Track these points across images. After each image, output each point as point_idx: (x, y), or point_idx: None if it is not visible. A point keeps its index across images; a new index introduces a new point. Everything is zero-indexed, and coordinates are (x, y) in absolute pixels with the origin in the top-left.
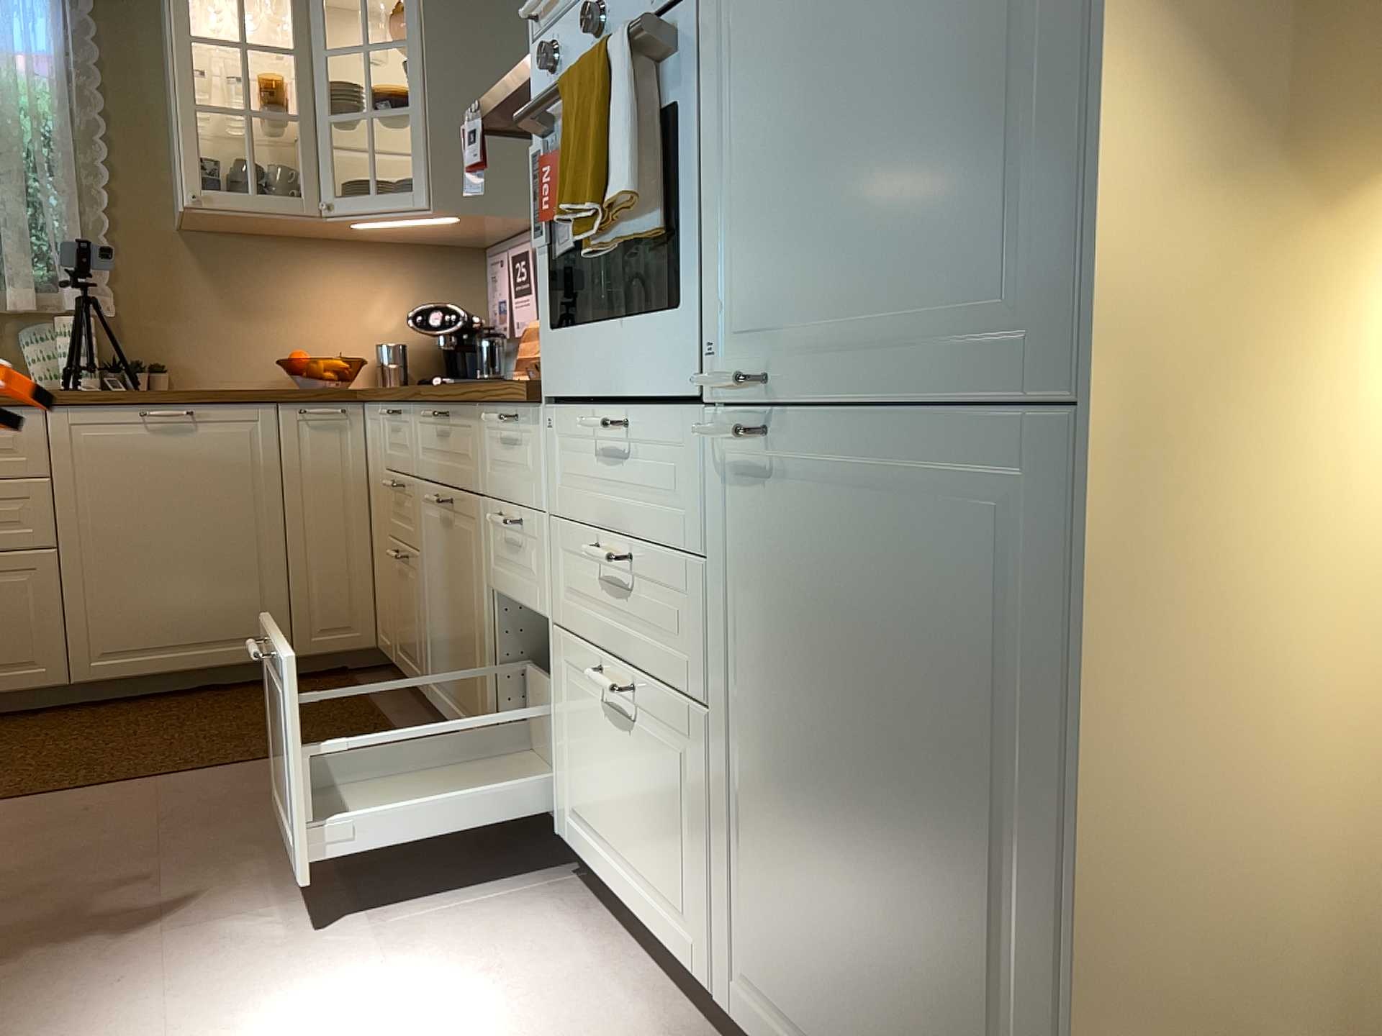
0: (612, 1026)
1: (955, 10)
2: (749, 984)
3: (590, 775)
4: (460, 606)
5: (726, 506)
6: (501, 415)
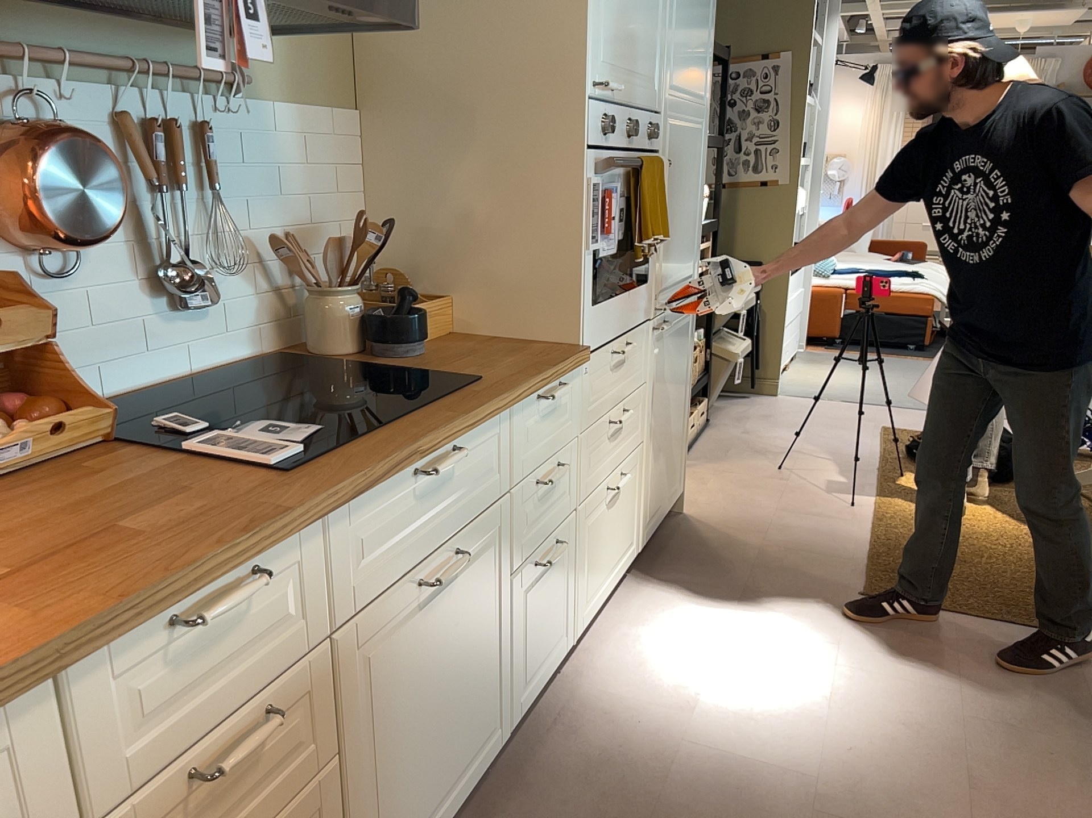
0: (646, 608)
1: (692, 204)
2: (647, 522)
3: (596, 560)
4: (464, 657)
5: (653, 354)
6: (540, 394)
